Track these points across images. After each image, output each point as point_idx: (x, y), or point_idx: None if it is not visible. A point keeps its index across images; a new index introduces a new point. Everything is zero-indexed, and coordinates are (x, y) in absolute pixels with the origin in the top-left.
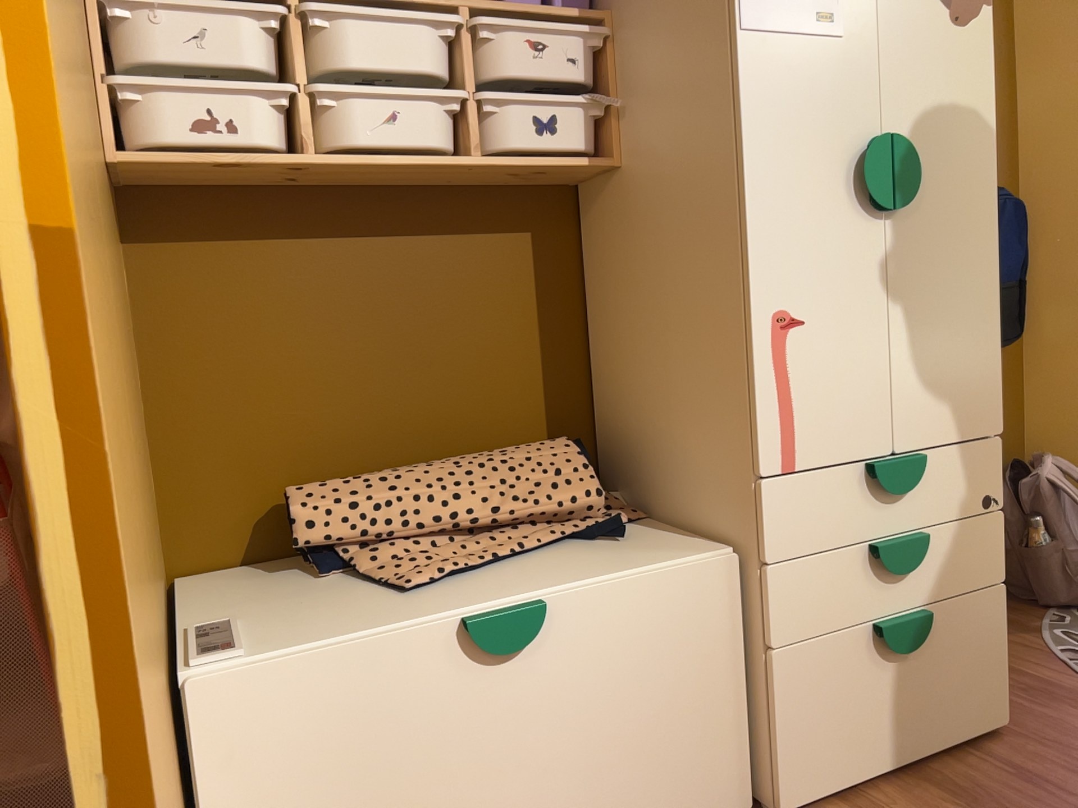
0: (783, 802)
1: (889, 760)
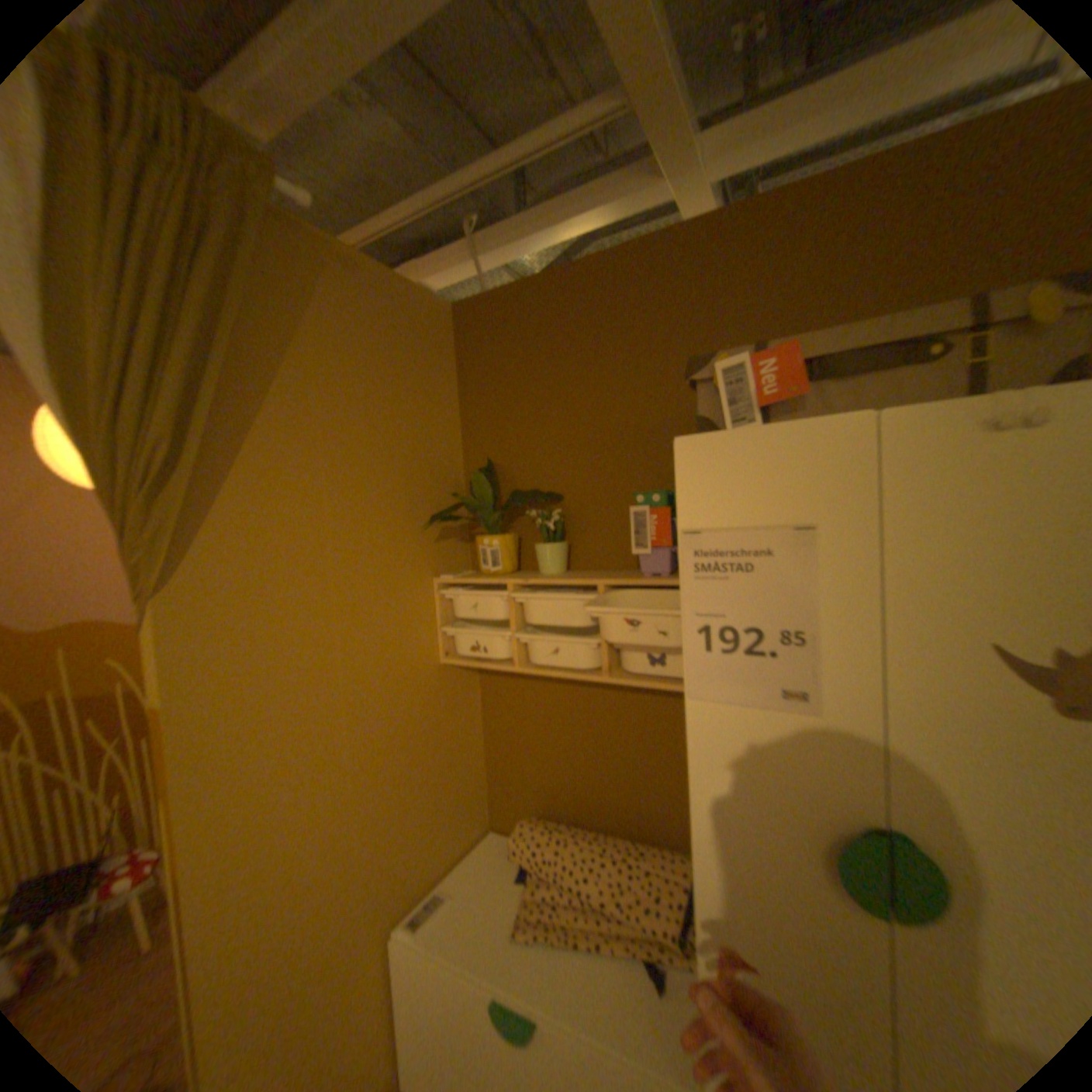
0: None
1: None
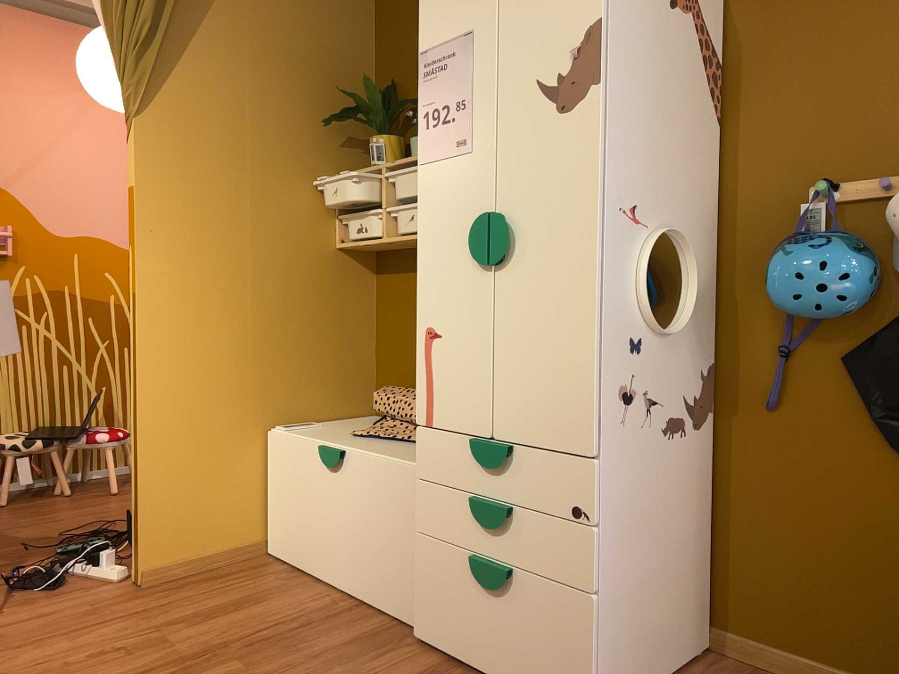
0: (414, 629)
1: (480, 664)
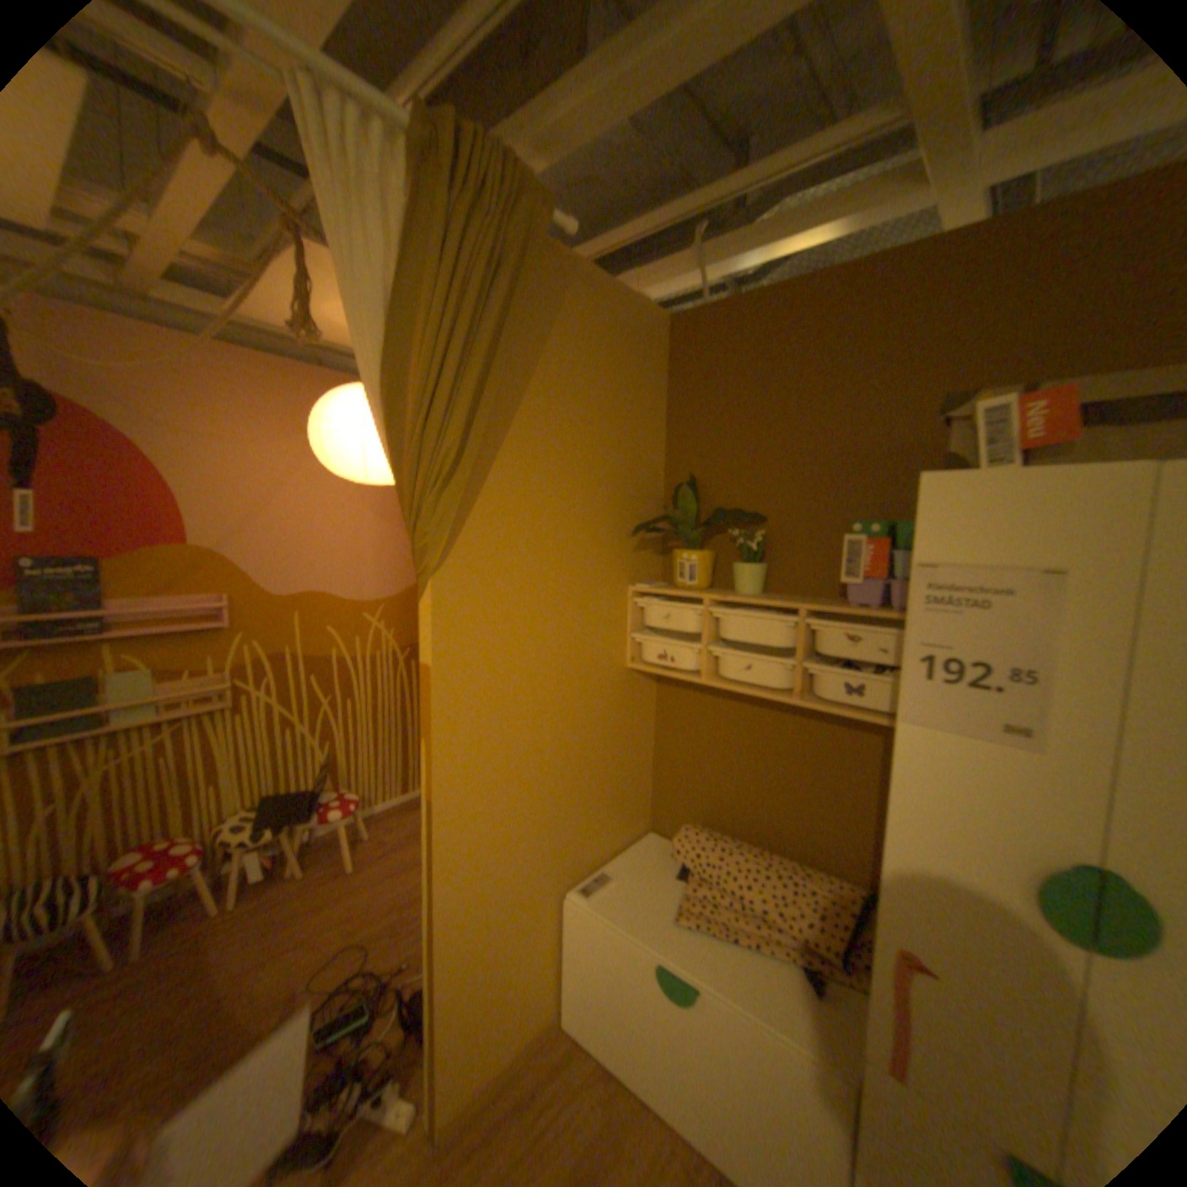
0: None
1: None
